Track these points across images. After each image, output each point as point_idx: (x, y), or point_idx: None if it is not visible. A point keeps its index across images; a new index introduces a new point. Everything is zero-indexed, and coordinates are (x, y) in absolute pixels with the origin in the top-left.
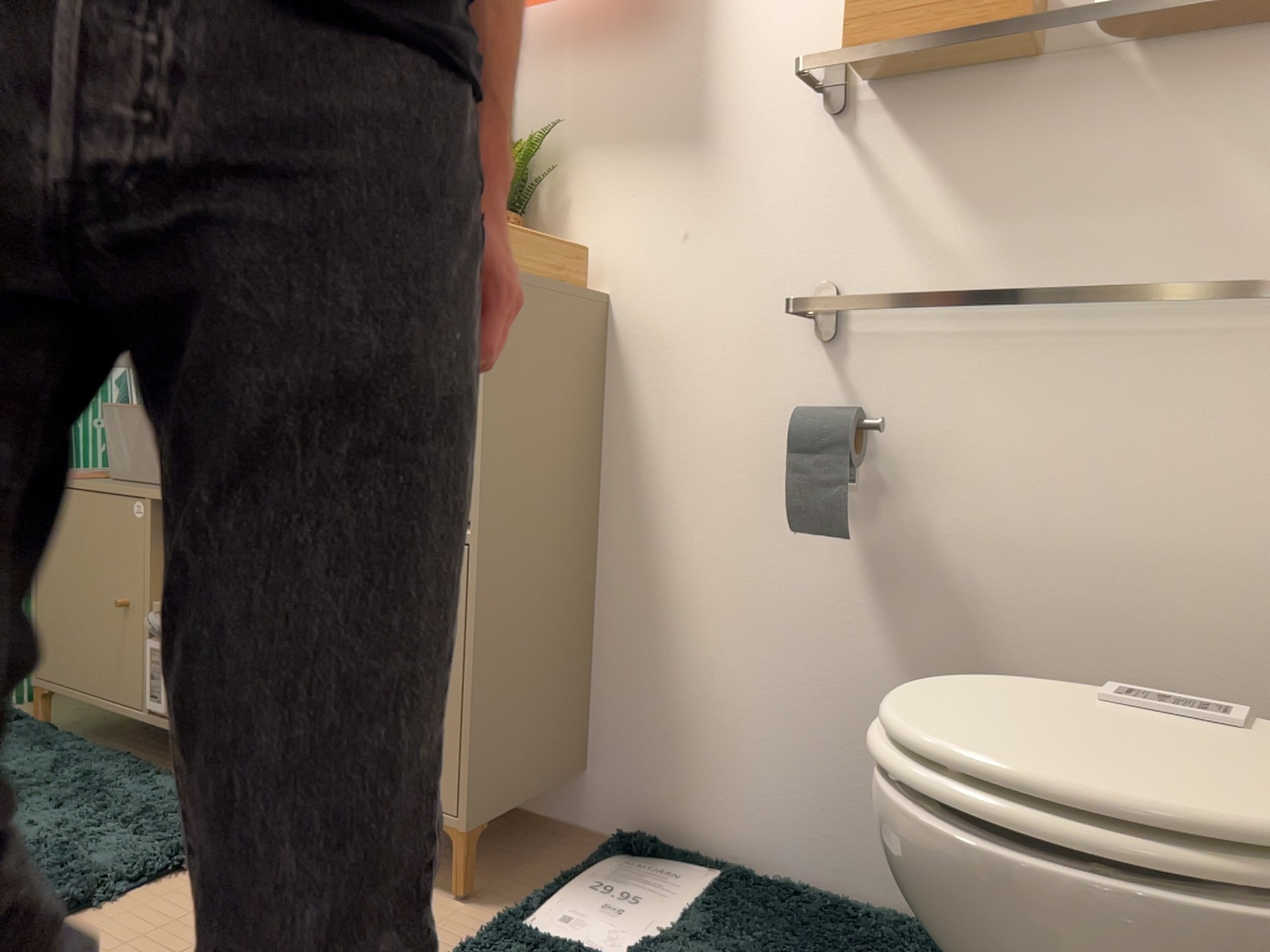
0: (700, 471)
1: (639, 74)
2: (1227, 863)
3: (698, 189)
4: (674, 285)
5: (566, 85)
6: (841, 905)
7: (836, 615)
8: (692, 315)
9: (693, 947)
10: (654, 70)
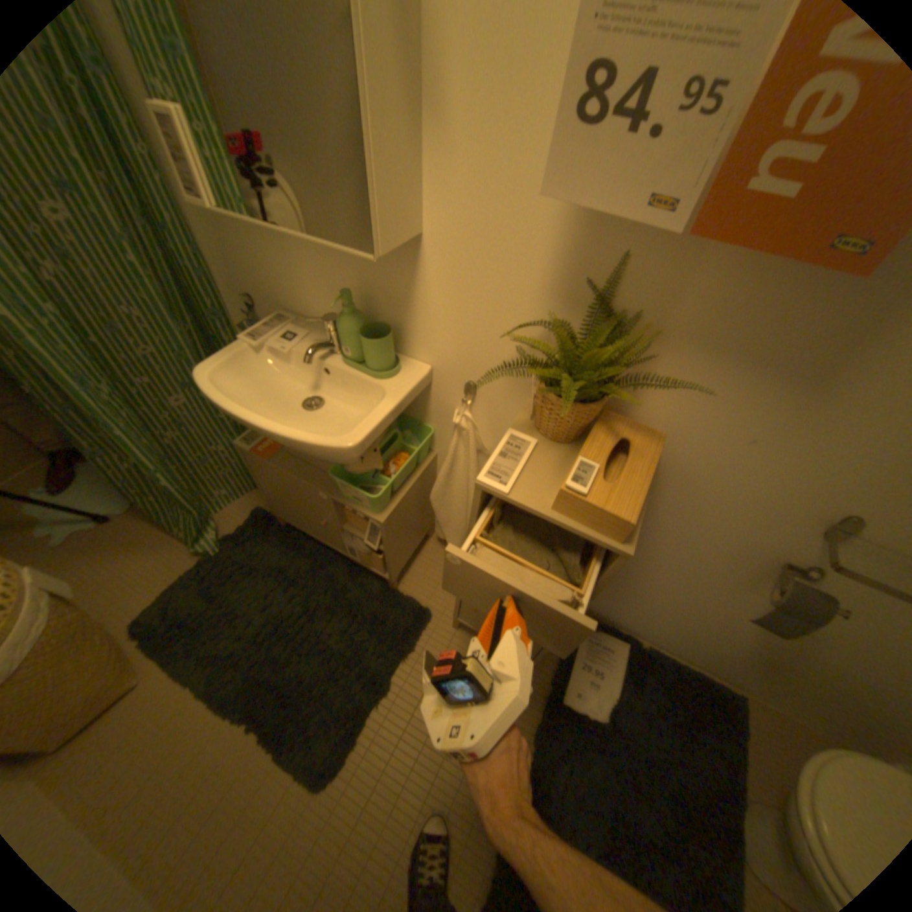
0: (686, 542)
1: (794, 300)
2: None
3: (791, 418)
4: (725, 462)
5: (698, 273)
6: (684, 674)
7: (737, 612)
8: (729, 482)
9: (636, 716)
10: (815, 303)
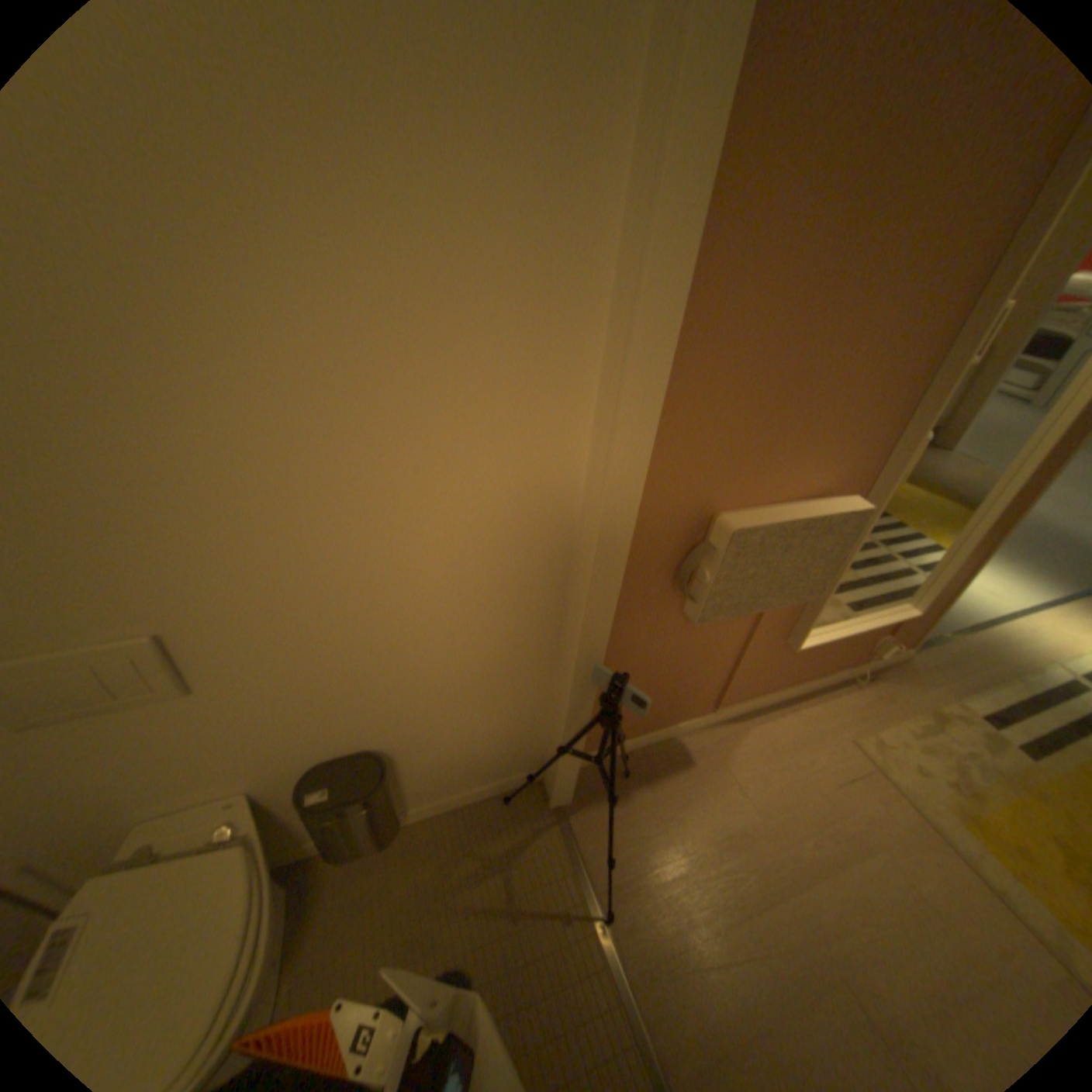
0: None
1: None
2: (251, 882)
3: None
4: None
5: None
6: None
7: None
8: None
9: None
10: None
